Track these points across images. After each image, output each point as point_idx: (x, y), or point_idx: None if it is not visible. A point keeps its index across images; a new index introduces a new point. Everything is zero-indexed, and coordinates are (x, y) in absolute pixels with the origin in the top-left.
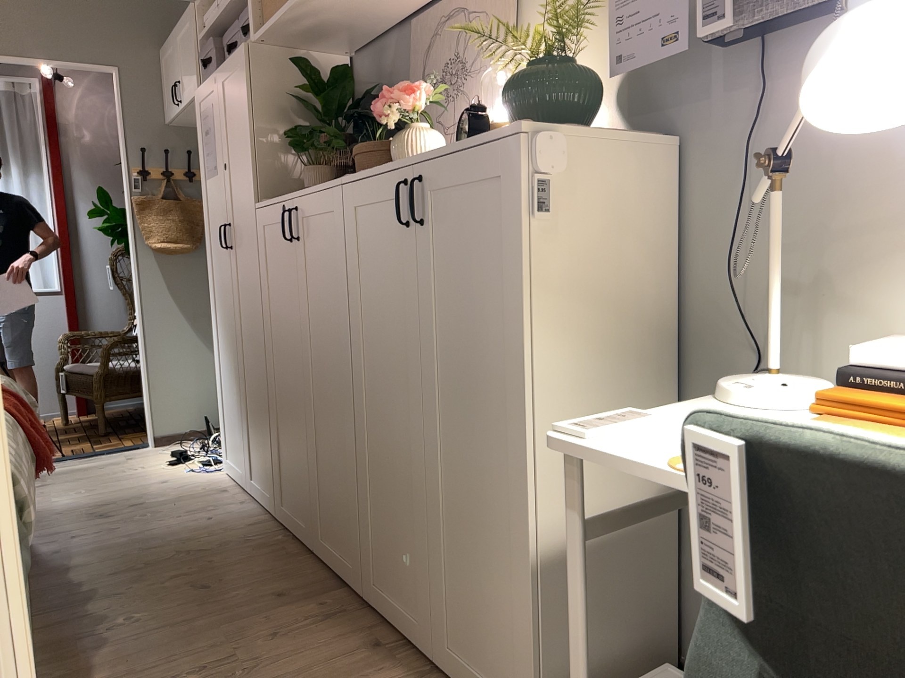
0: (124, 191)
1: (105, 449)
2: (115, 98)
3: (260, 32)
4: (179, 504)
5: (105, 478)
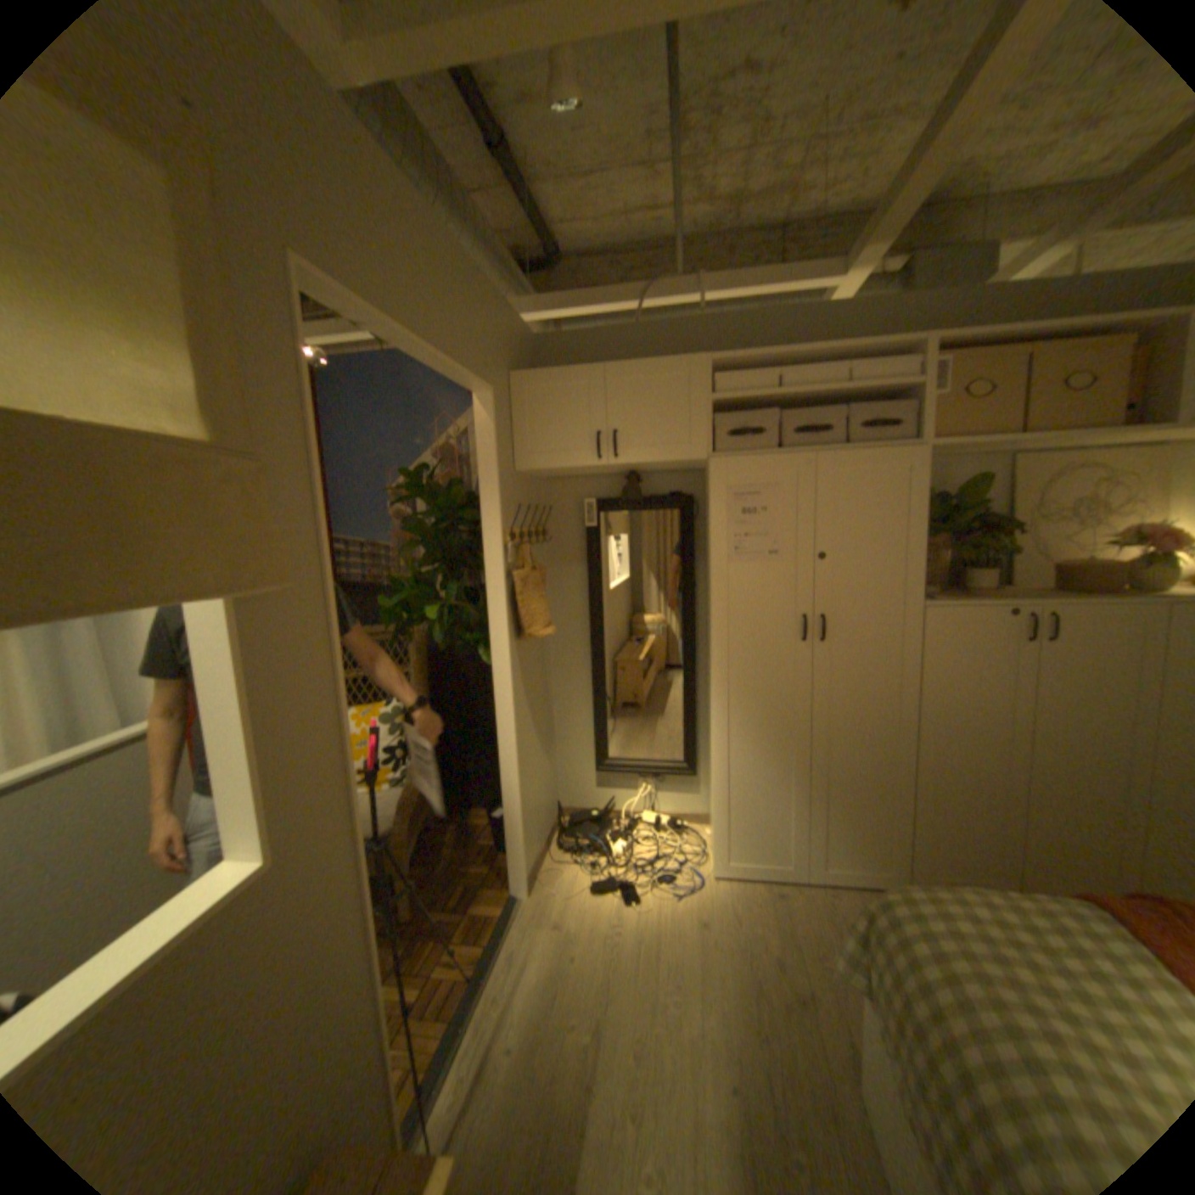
0: (488, 563)
1: (491, 938)
2: (478, 430)
3: (957, 443)
4: (806, 936)
5: (635, 968)
